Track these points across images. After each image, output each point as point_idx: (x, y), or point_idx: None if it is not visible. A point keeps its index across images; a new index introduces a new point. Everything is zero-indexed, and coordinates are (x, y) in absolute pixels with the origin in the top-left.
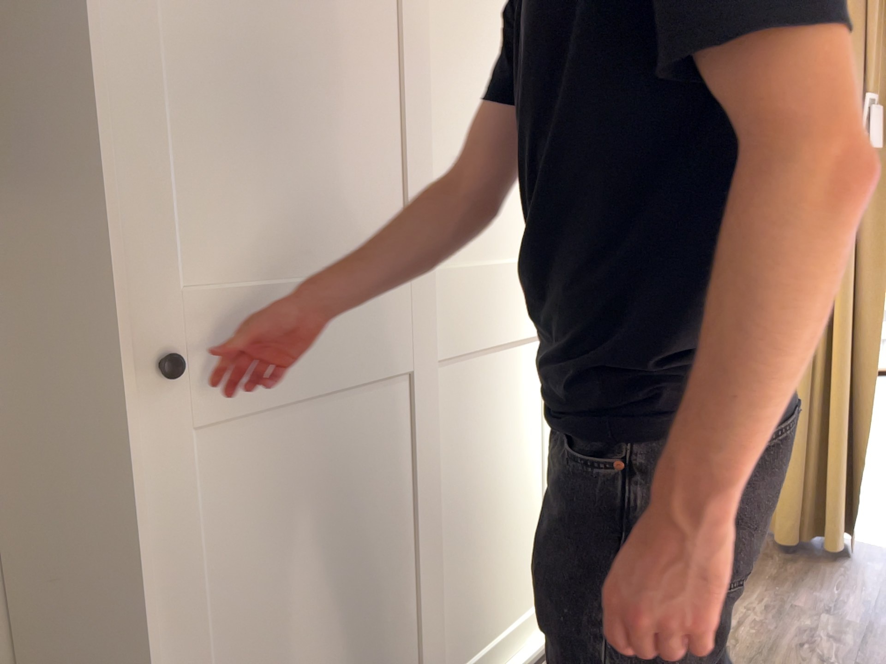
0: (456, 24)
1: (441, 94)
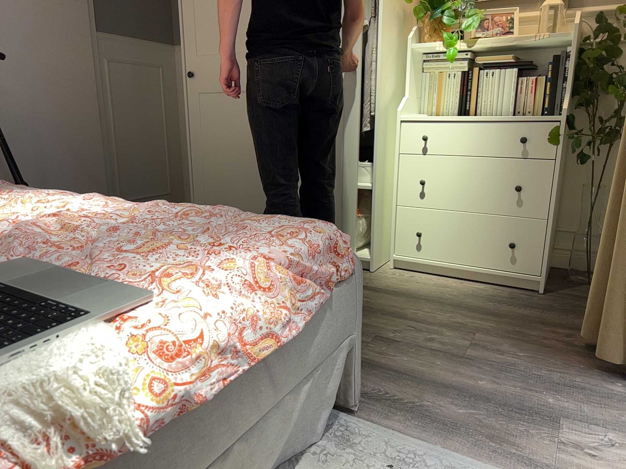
0: None
1: None
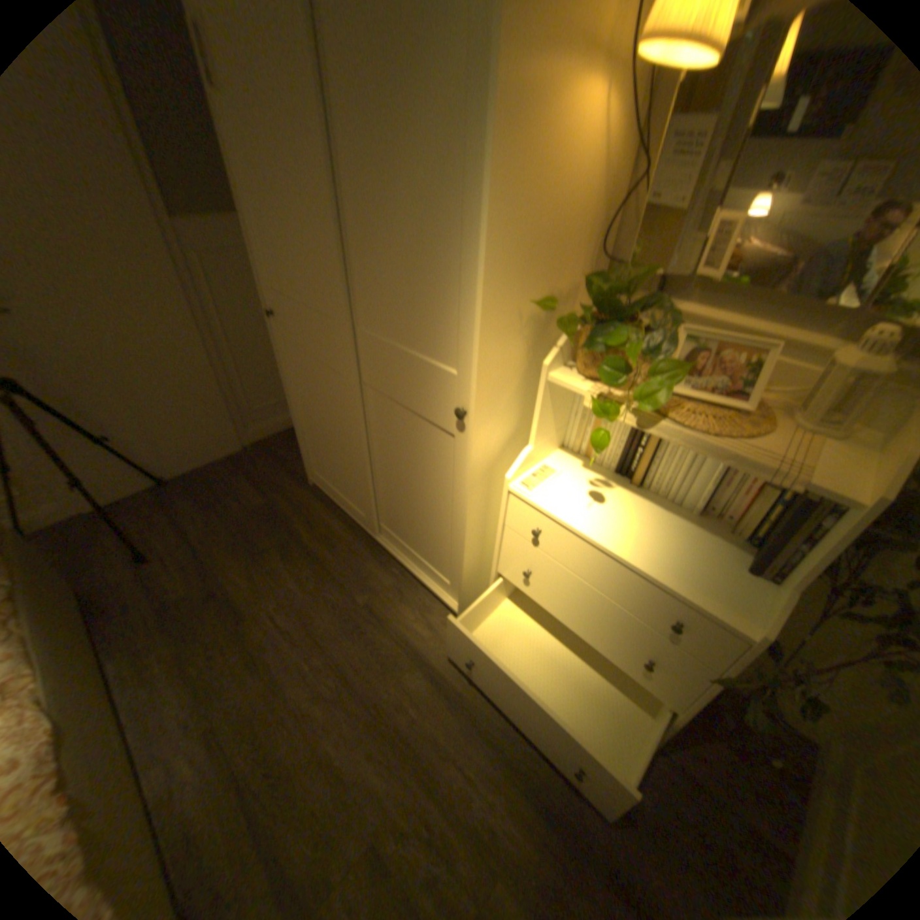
0: (355, 110)
1: (351, 189)
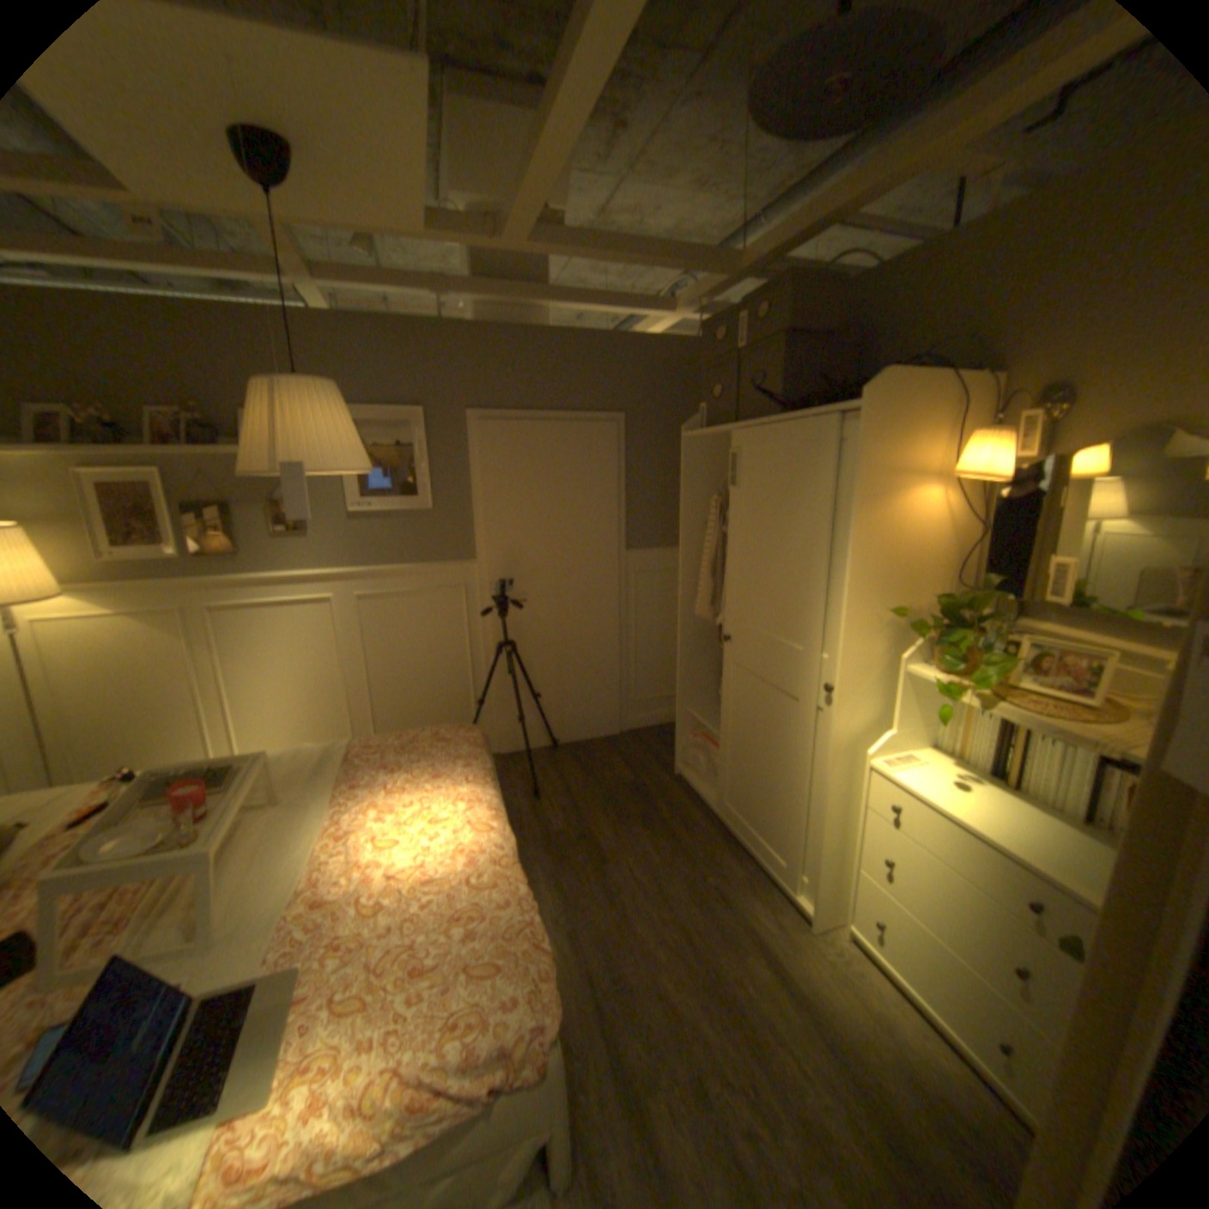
0: (776, 504)
1: (766, 541)
